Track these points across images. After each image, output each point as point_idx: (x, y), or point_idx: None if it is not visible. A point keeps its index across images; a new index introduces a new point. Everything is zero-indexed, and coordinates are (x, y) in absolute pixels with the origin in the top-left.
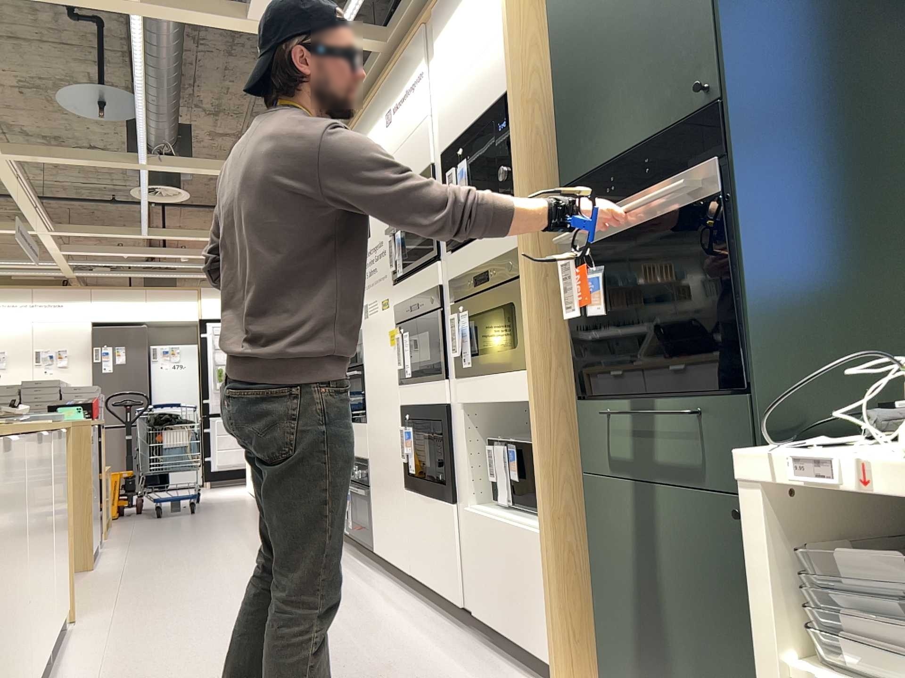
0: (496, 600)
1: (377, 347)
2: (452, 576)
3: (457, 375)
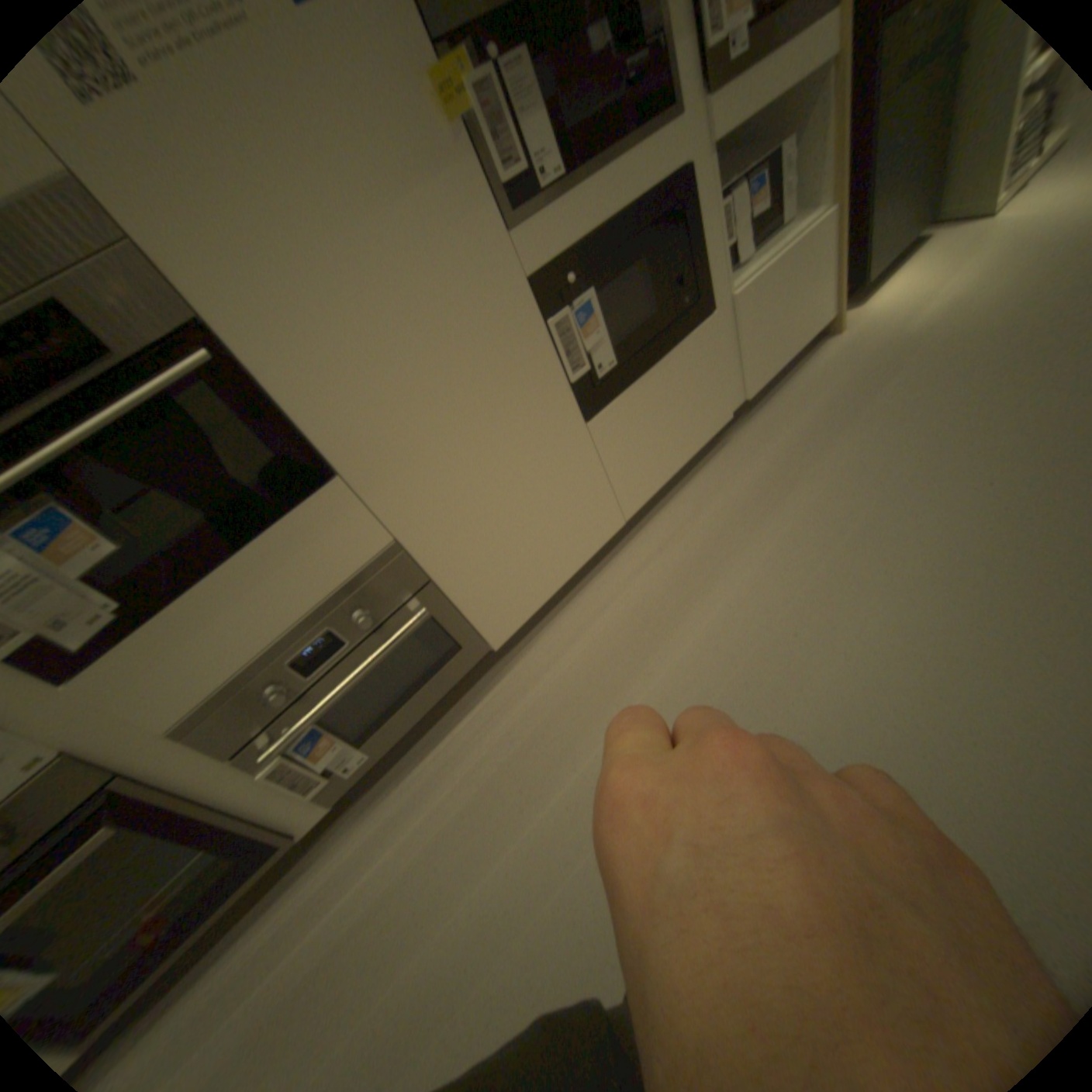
0: (779, 344)
1: (313, 190)
2: (715, 405)
3: (691, 99)
